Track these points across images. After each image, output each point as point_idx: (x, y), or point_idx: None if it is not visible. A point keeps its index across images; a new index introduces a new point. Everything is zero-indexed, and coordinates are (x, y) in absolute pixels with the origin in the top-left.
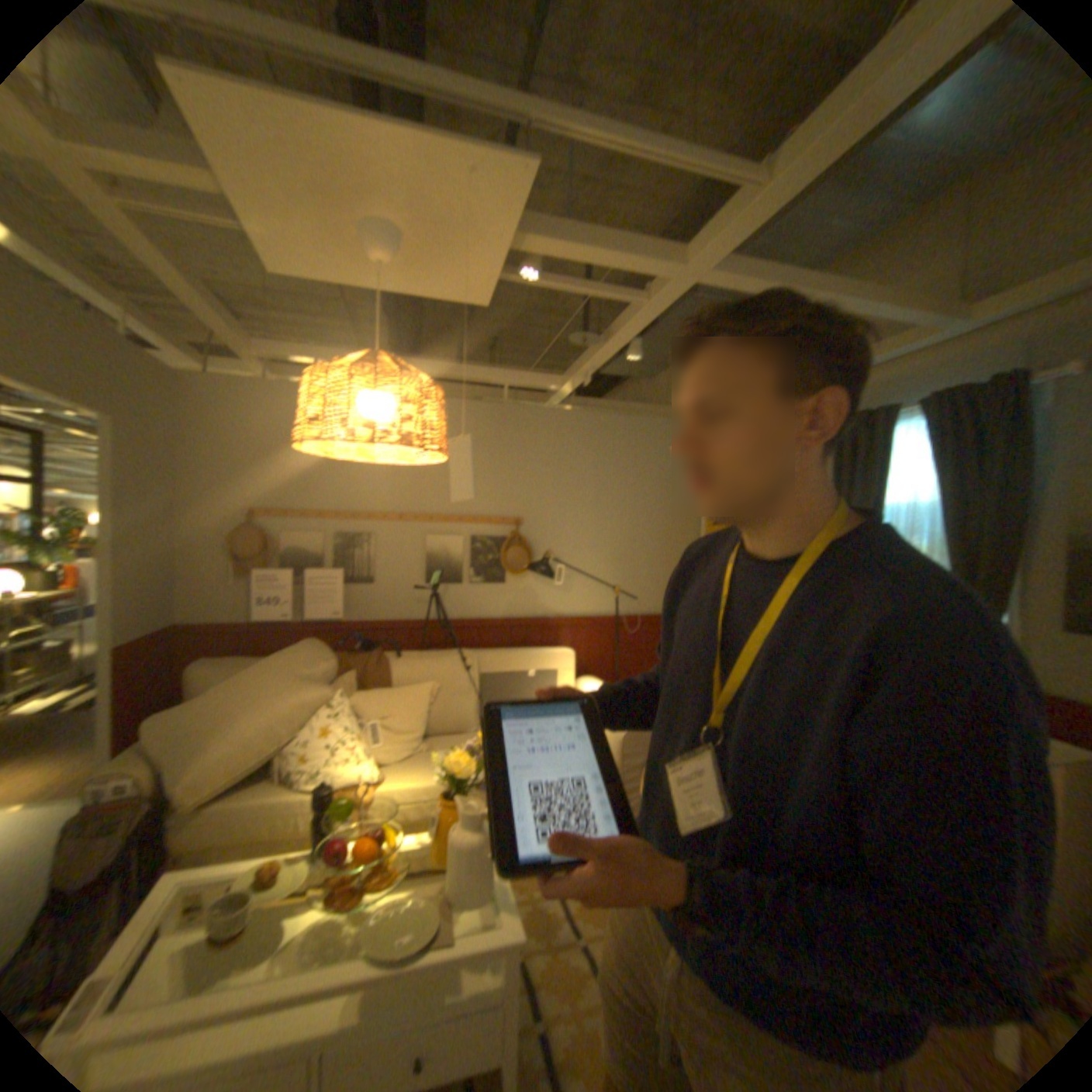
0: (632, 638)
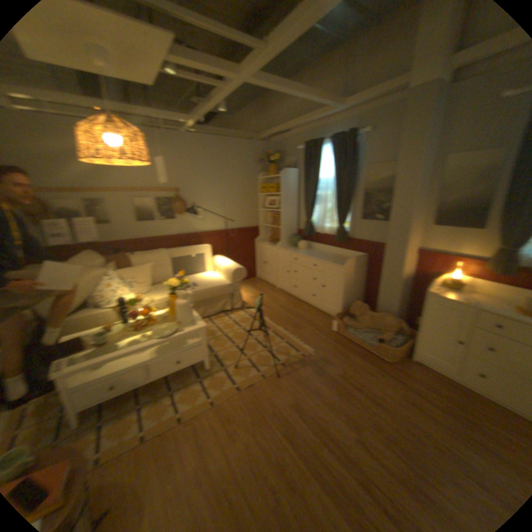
0: (232, 239)
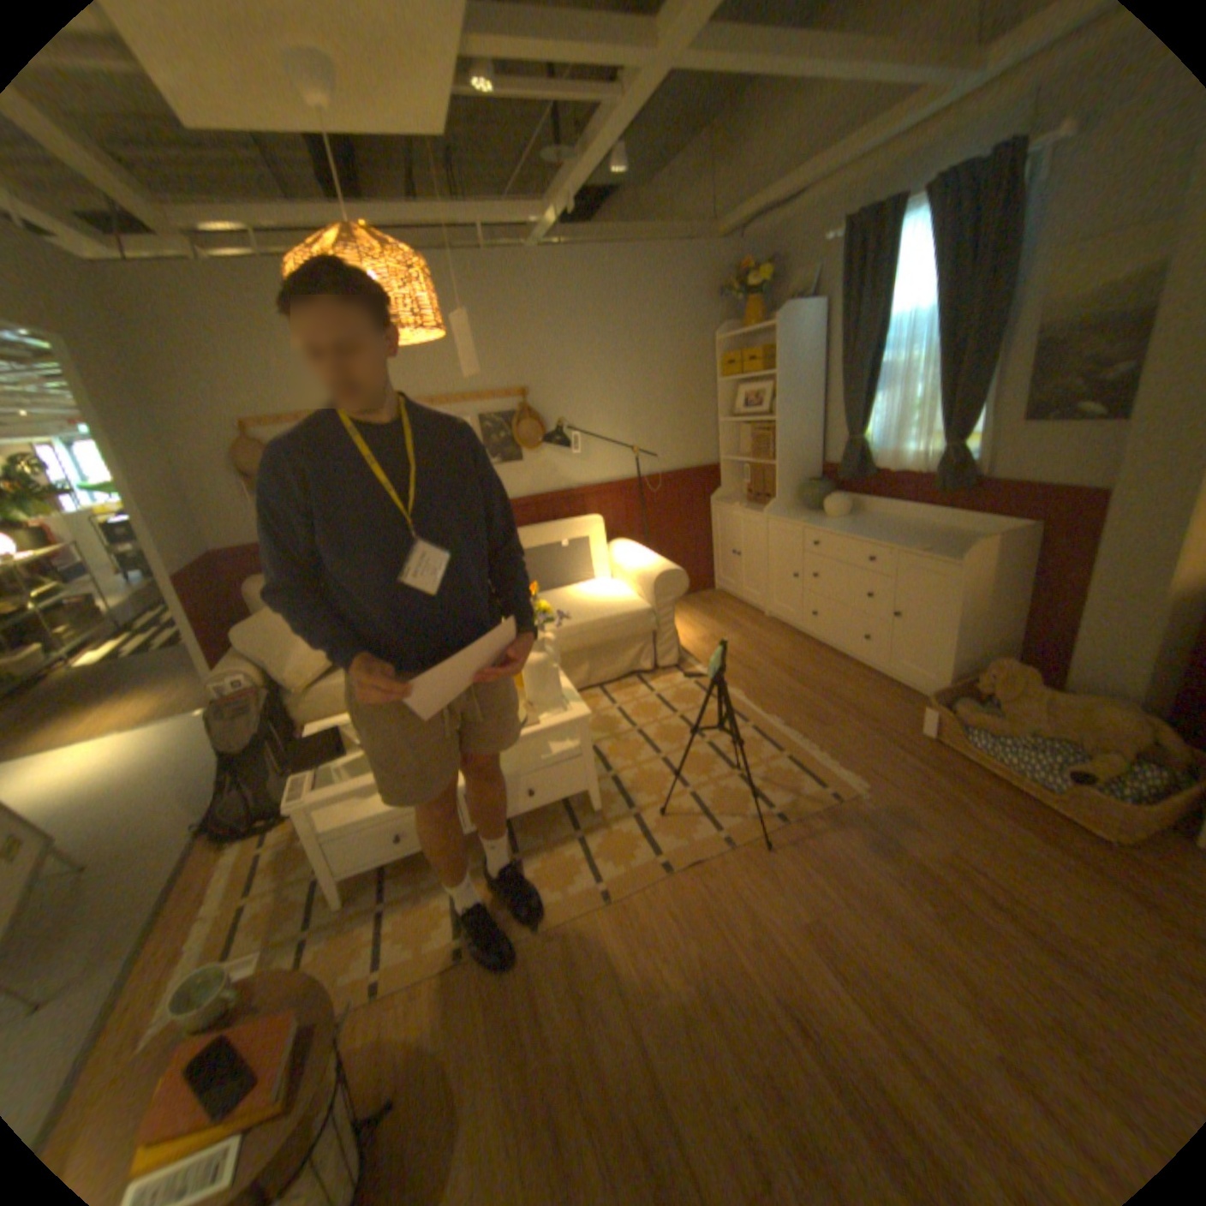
0: (656, 499)
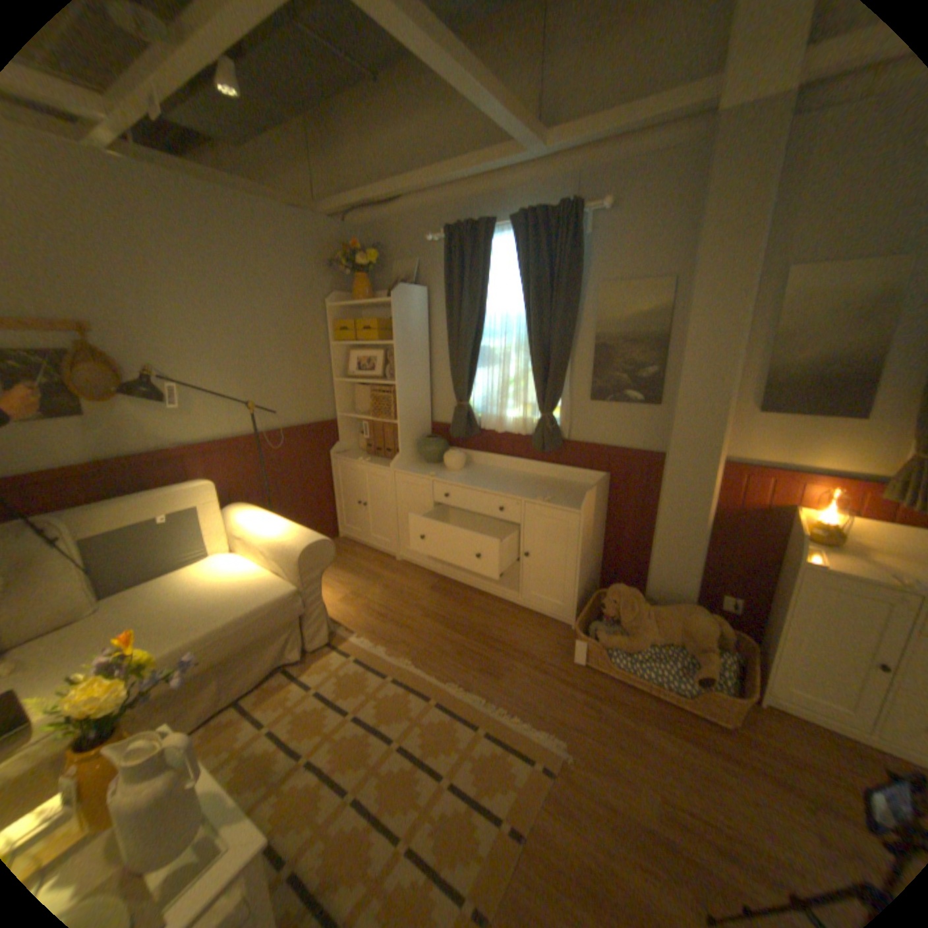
0: (276, 454)
